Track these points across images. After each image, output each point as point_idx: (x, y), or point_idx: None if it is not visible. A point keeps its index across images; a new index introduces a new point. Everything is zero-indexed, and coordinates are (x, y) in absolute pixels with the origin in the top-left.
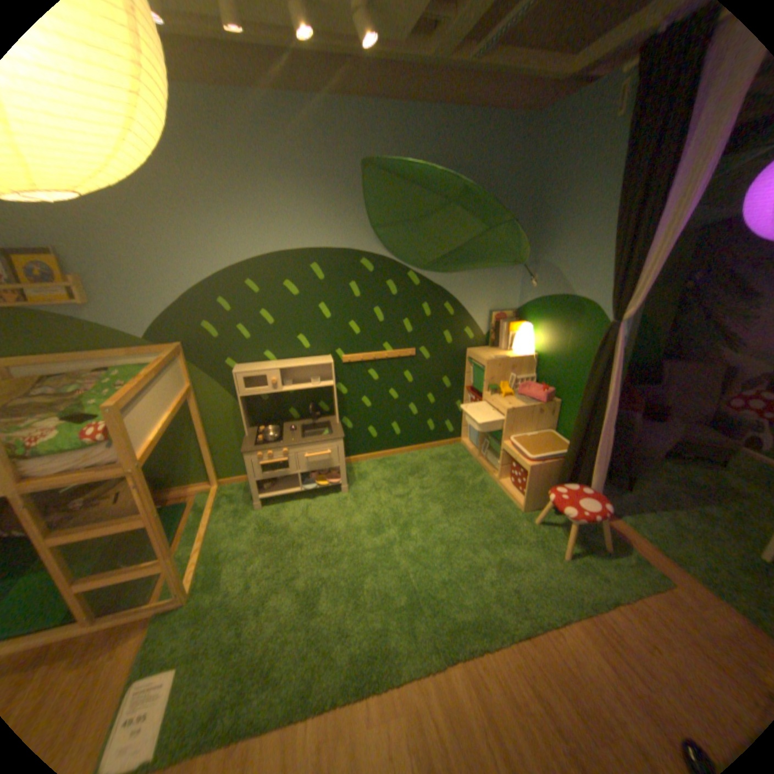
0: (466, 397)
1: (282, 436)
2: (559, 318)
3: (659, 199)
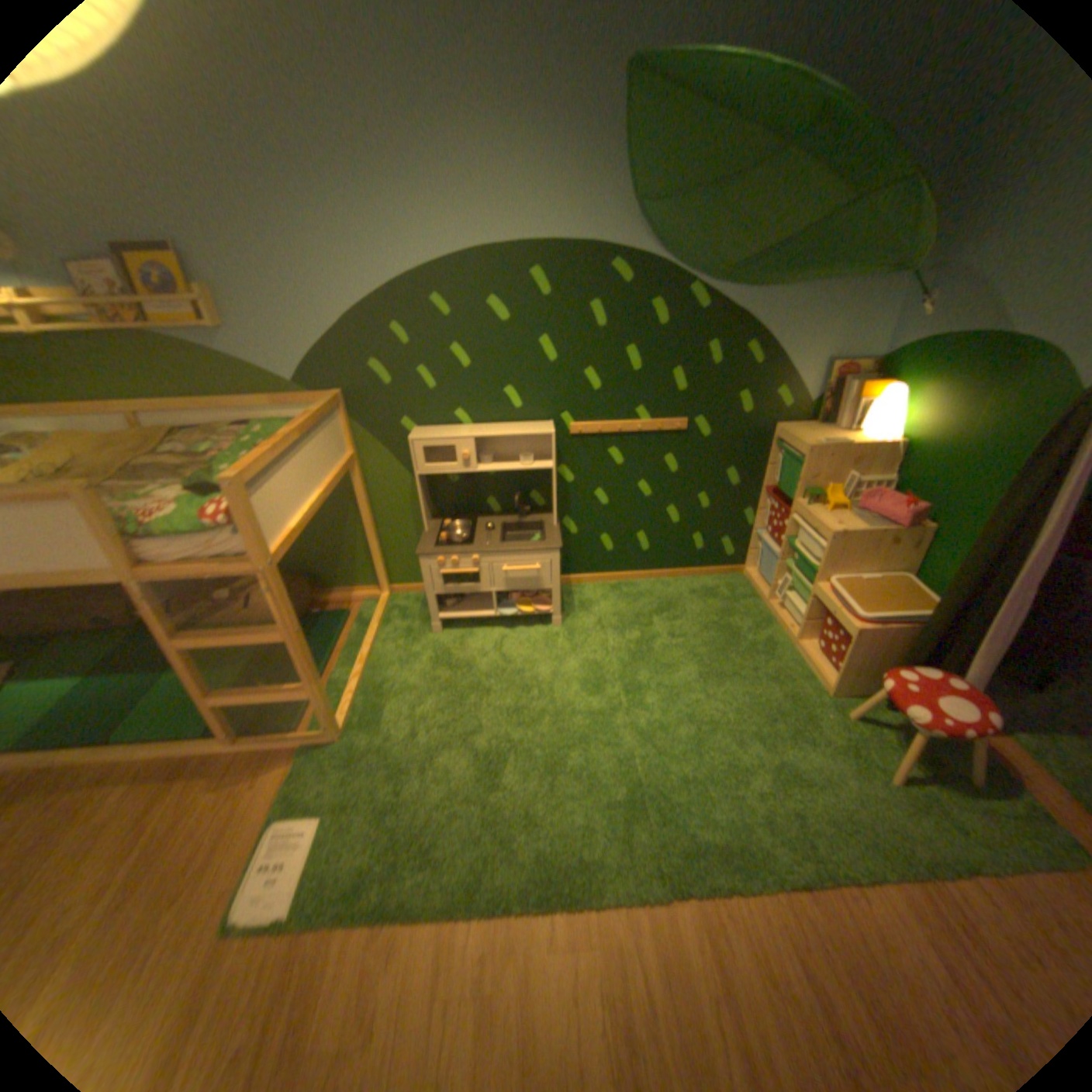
0: (764, 504)
1: (474, 537)
2: (967, 377)
3: None
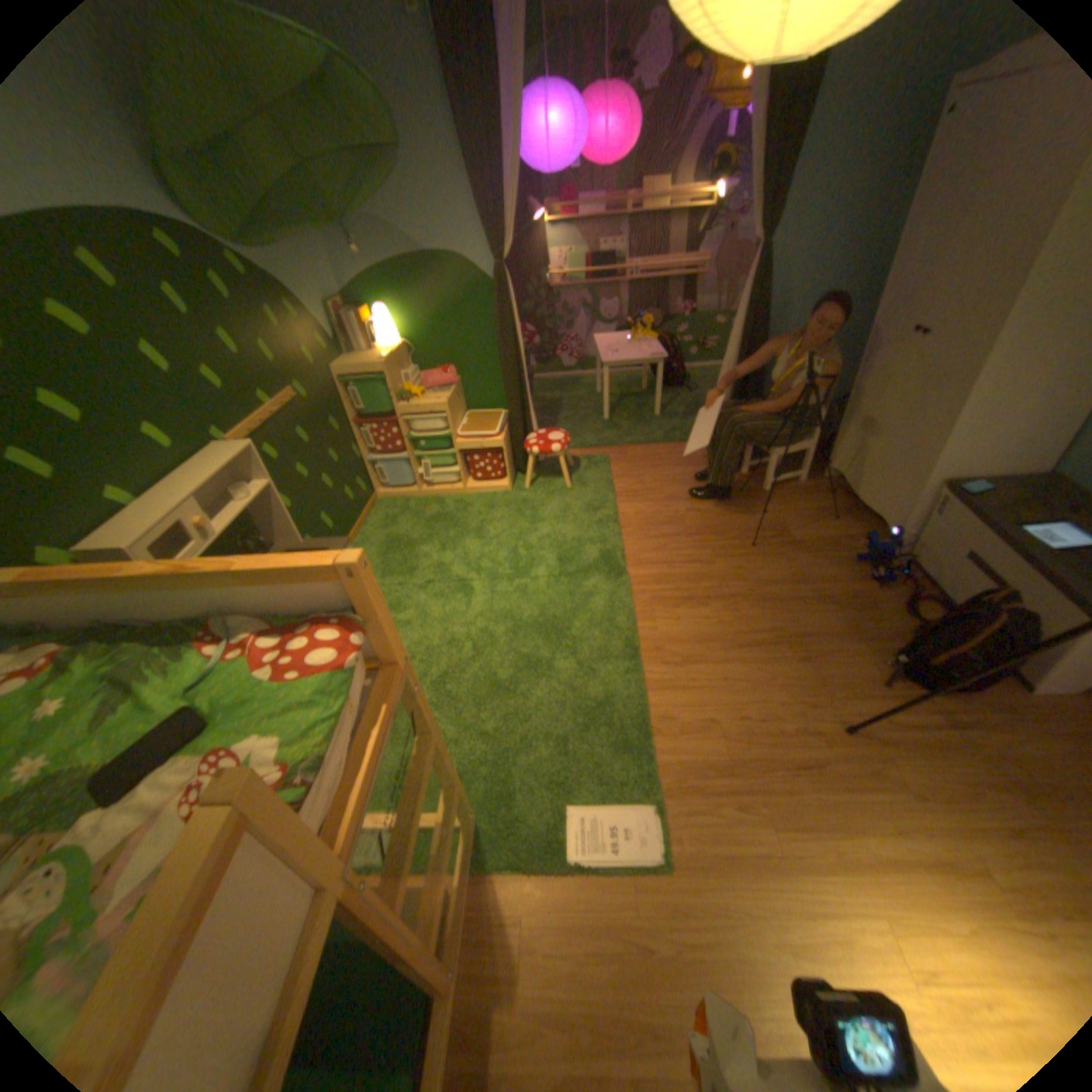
0: (363, 432)
1: None
2: (414, 286)
3: (498, 127)
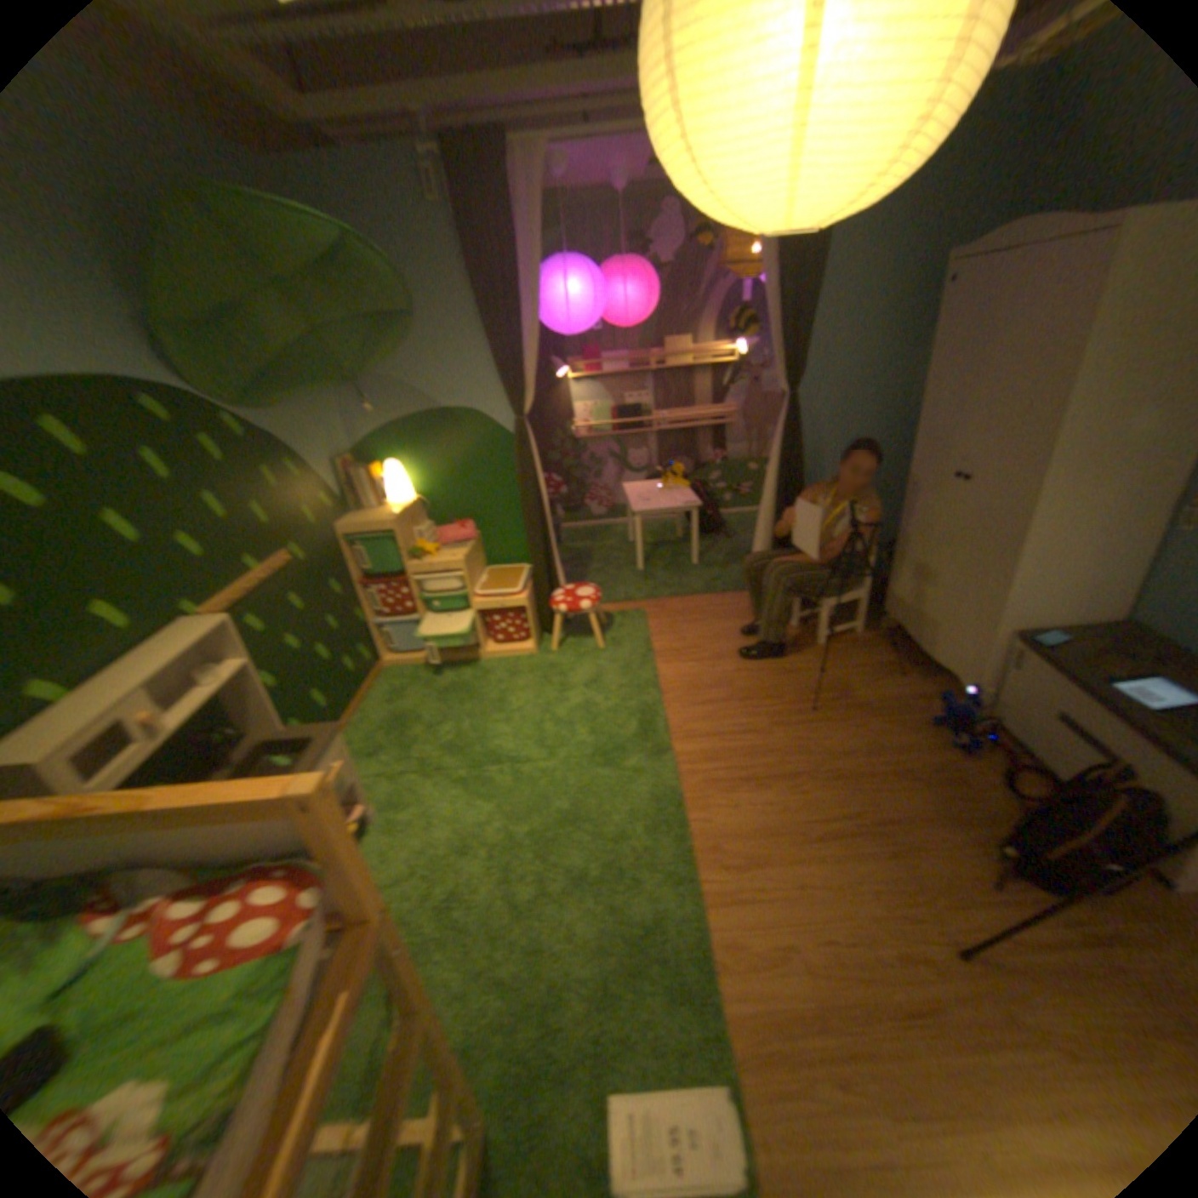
0: (367, 593)
1: None
2: (429, 441)
3: (516, 294)
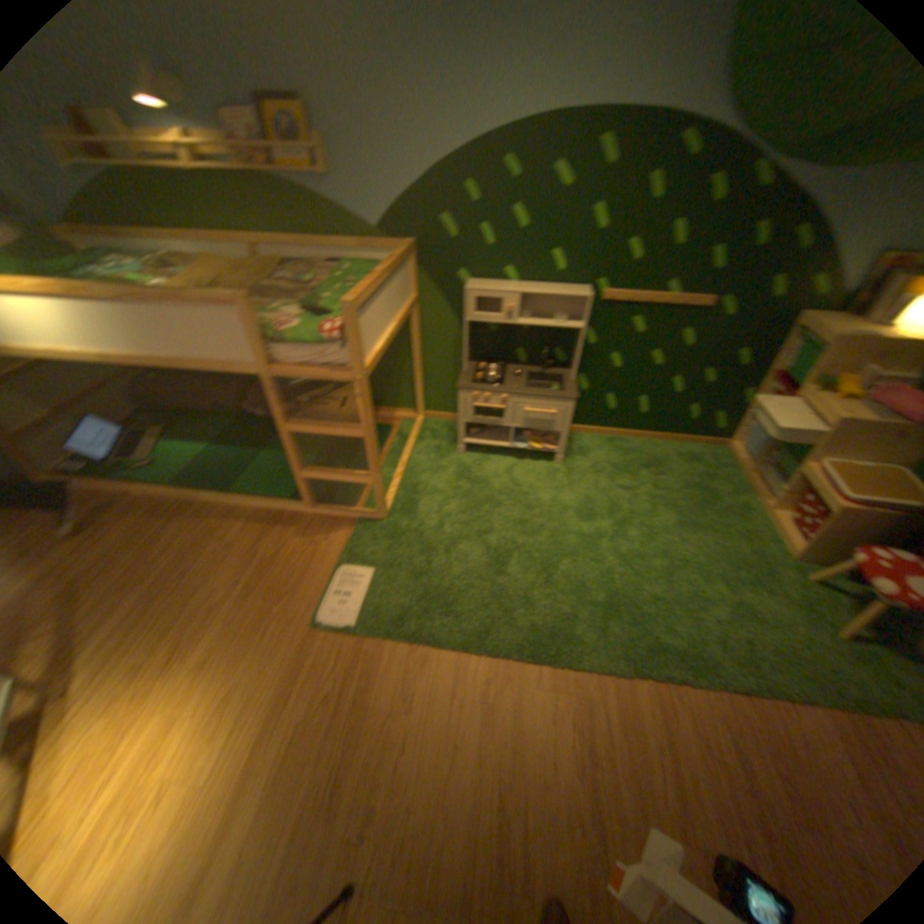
0: (770, 386)
1: (504, 380)
2: None
3: None
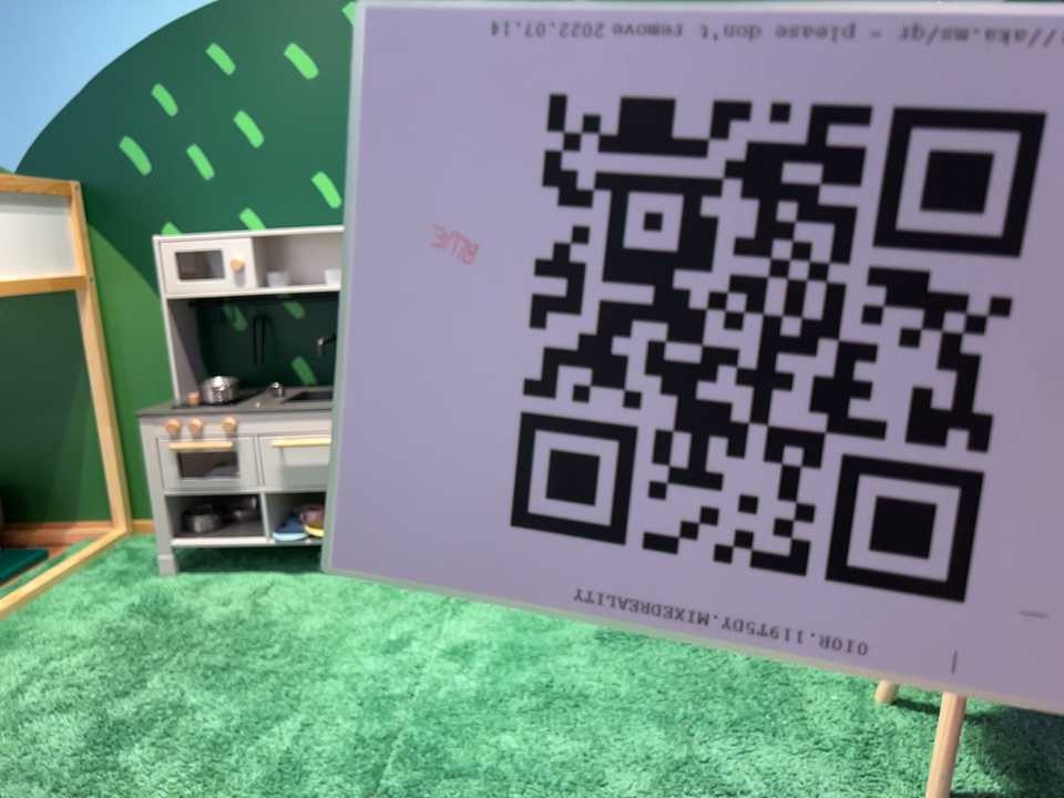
0: None
1: (246, 403)
2: None
3: None
